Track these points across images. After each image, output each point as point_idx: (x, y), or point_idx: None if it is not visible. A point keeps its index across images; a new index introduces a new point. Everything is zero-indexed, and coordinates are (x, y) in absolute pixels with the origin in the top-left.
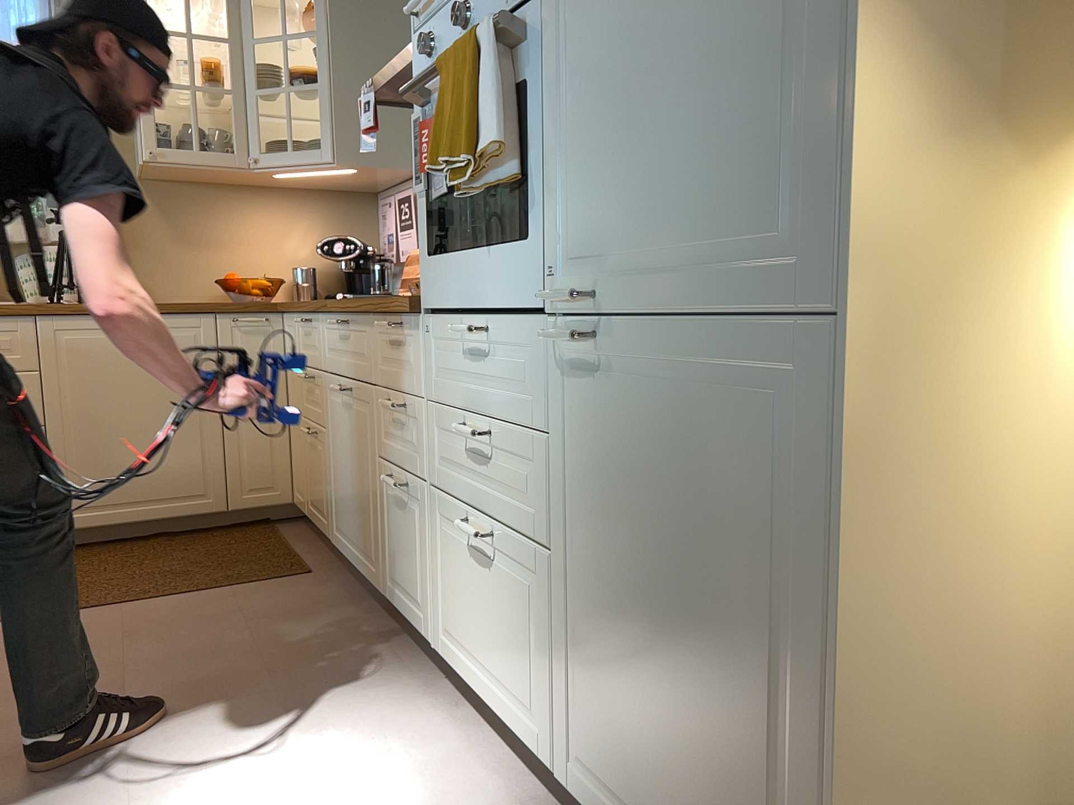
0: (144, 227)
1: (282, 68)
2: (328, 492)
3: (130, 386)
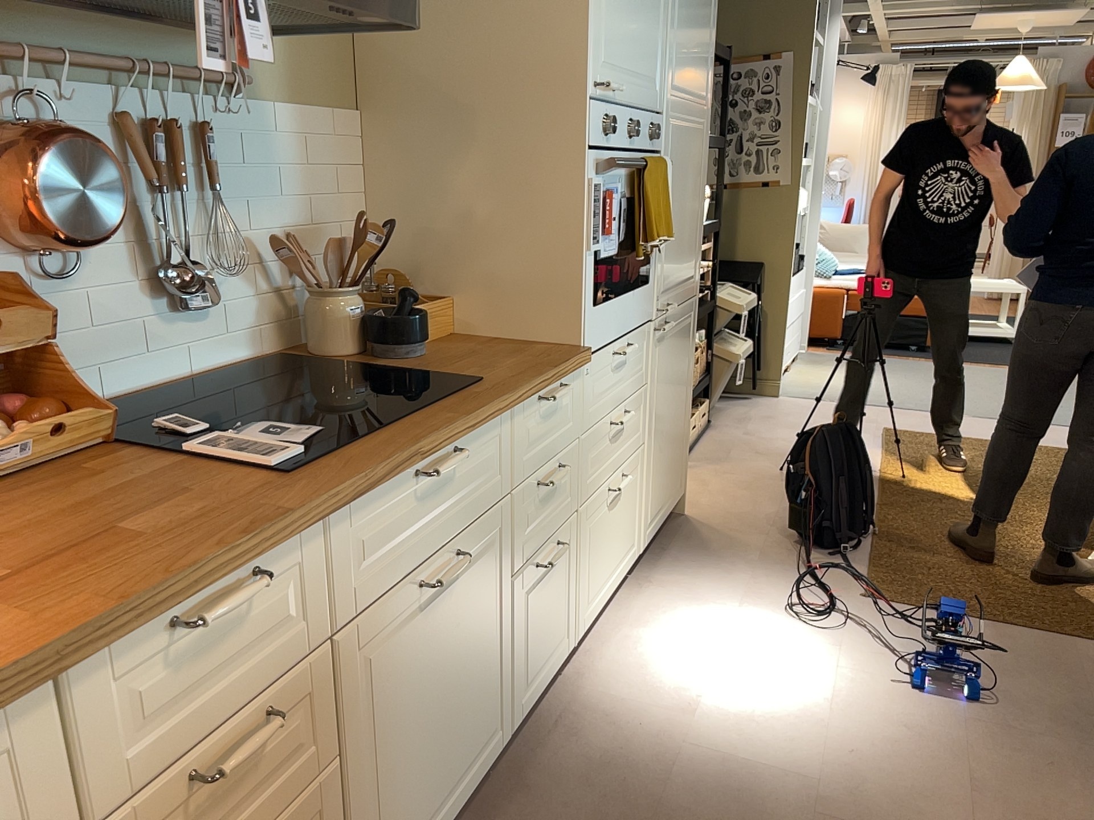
0: None
1: None
2: None
3: None
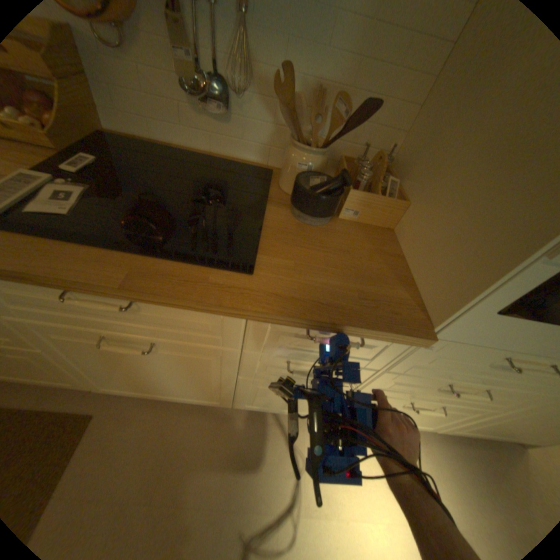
0: None
1: None
2: (68, 376)
3: None
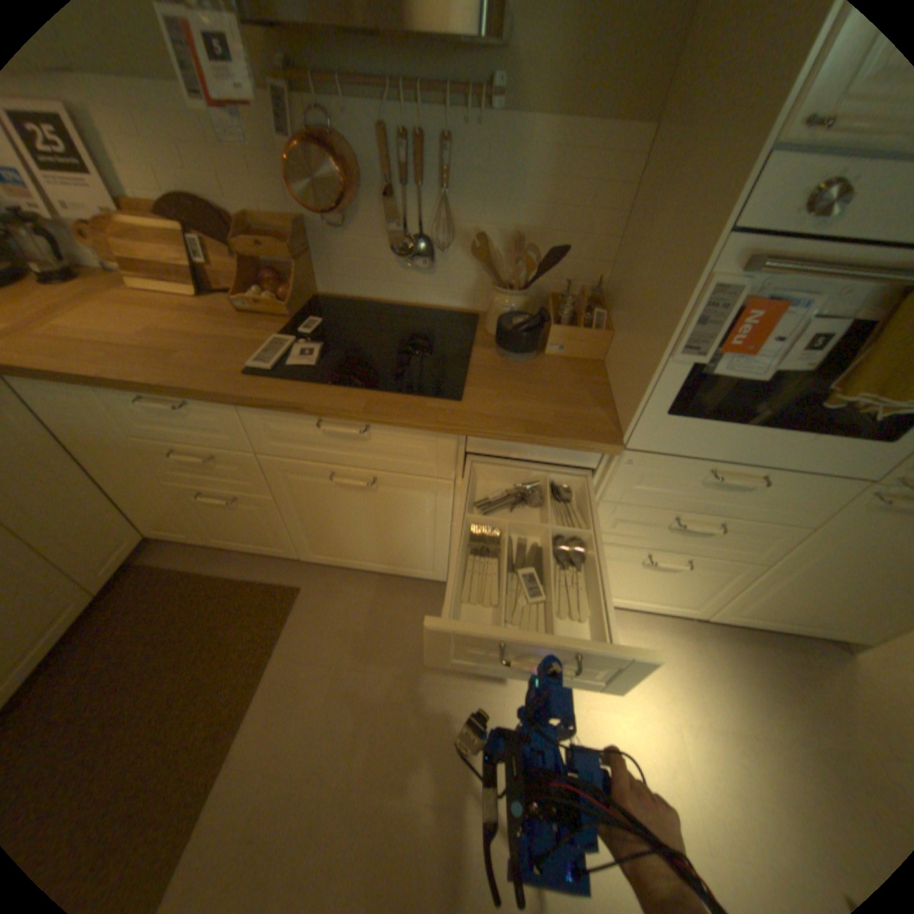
0: None
1: None
2: (284, 535)
3: None
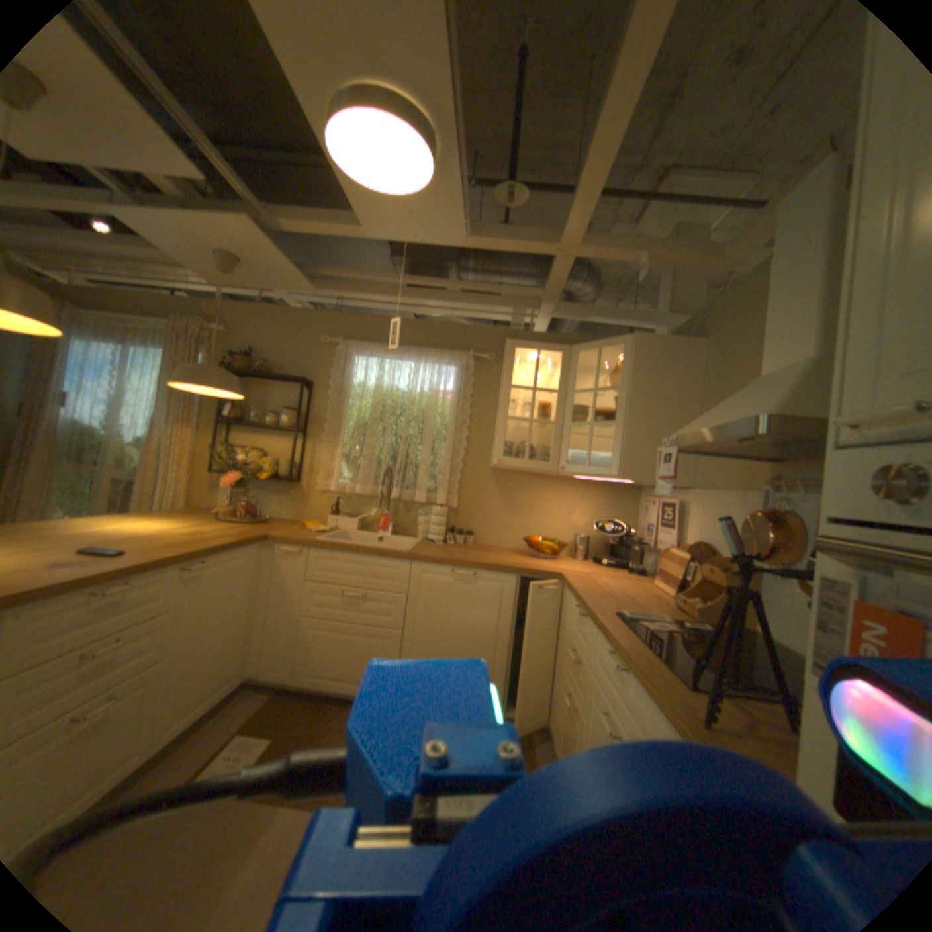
0: (488, 498)
1: (589, 408)
2: None
3: (455, 615)
